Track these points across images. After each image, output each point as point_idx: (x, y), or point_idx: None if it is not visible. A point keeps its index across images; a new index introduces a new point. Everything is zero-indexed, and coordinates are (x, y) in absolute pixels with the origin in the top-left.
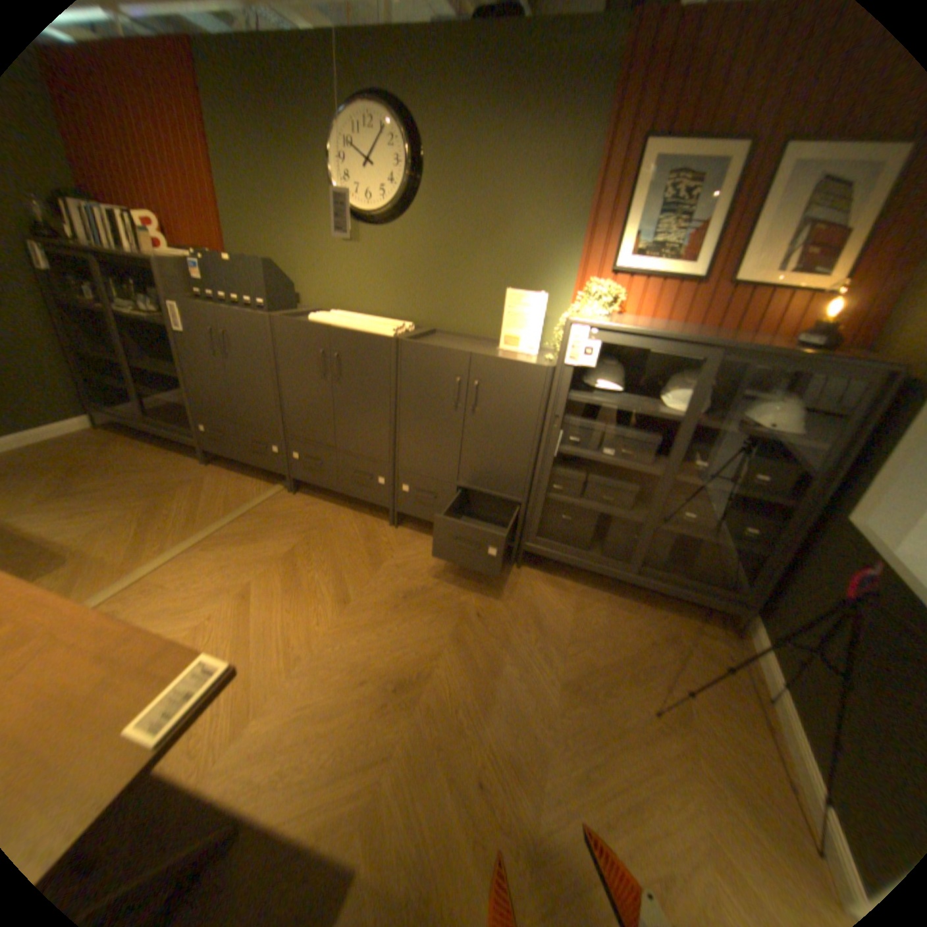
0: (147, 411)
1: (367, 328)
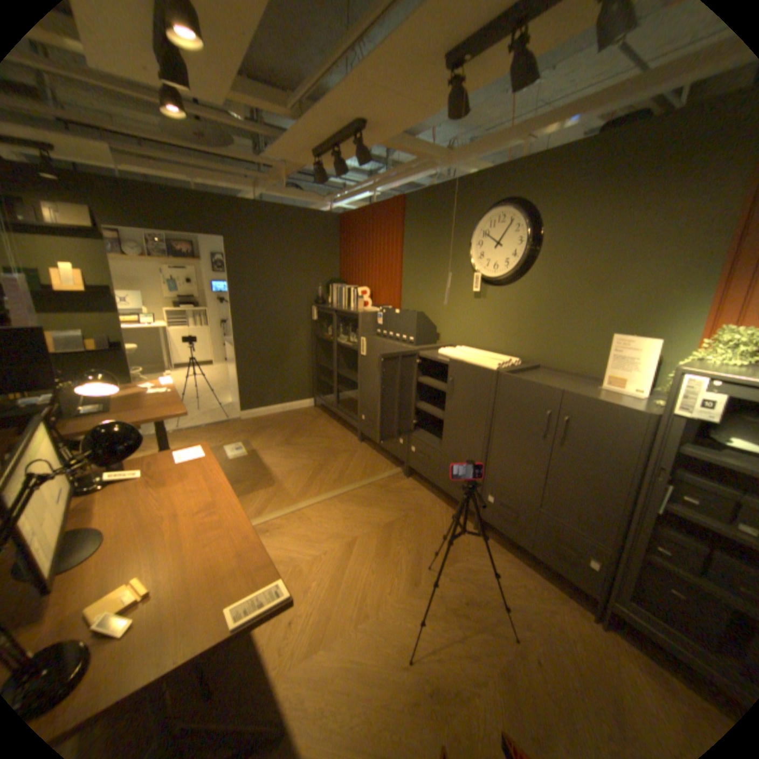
0: (342, 400)
1: (479, 361)
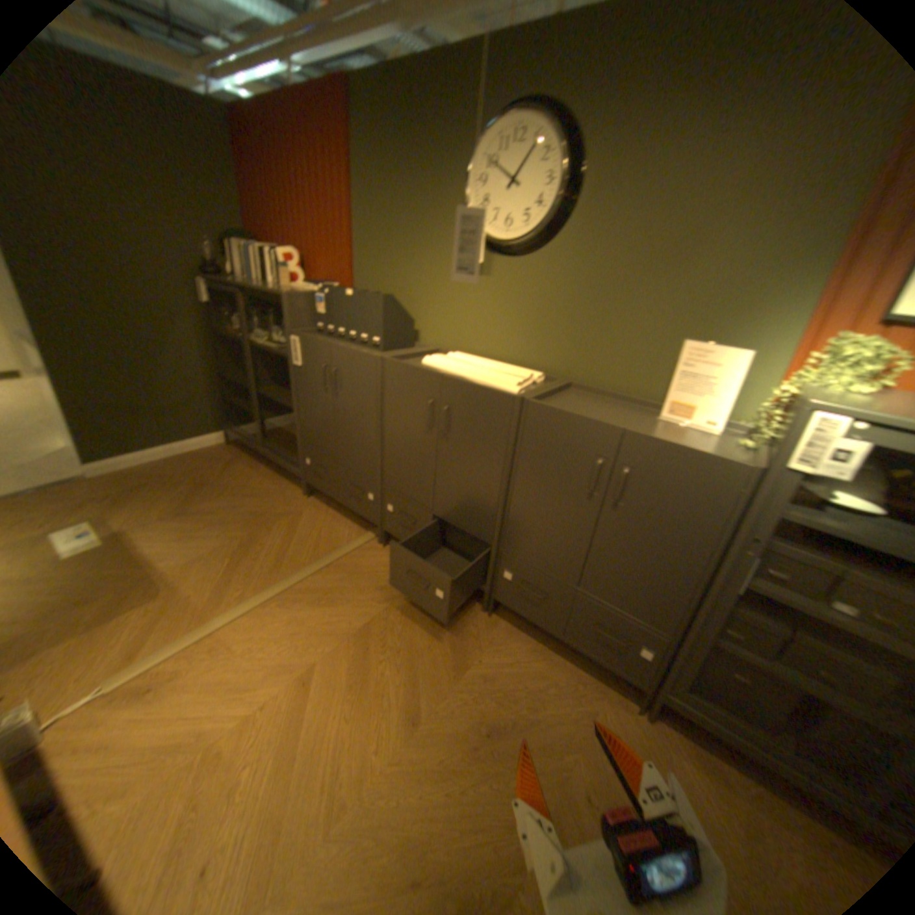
0: (271, 432)
1: (488, 379)
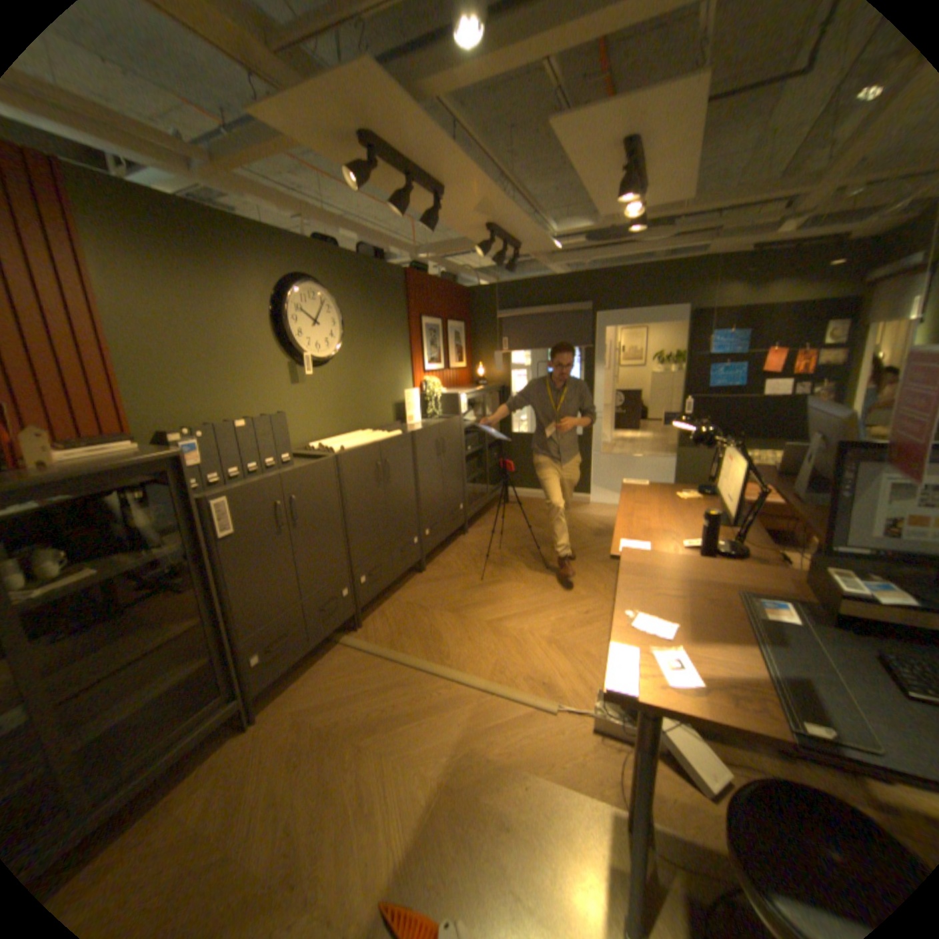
0: None
1: (385, 435)
